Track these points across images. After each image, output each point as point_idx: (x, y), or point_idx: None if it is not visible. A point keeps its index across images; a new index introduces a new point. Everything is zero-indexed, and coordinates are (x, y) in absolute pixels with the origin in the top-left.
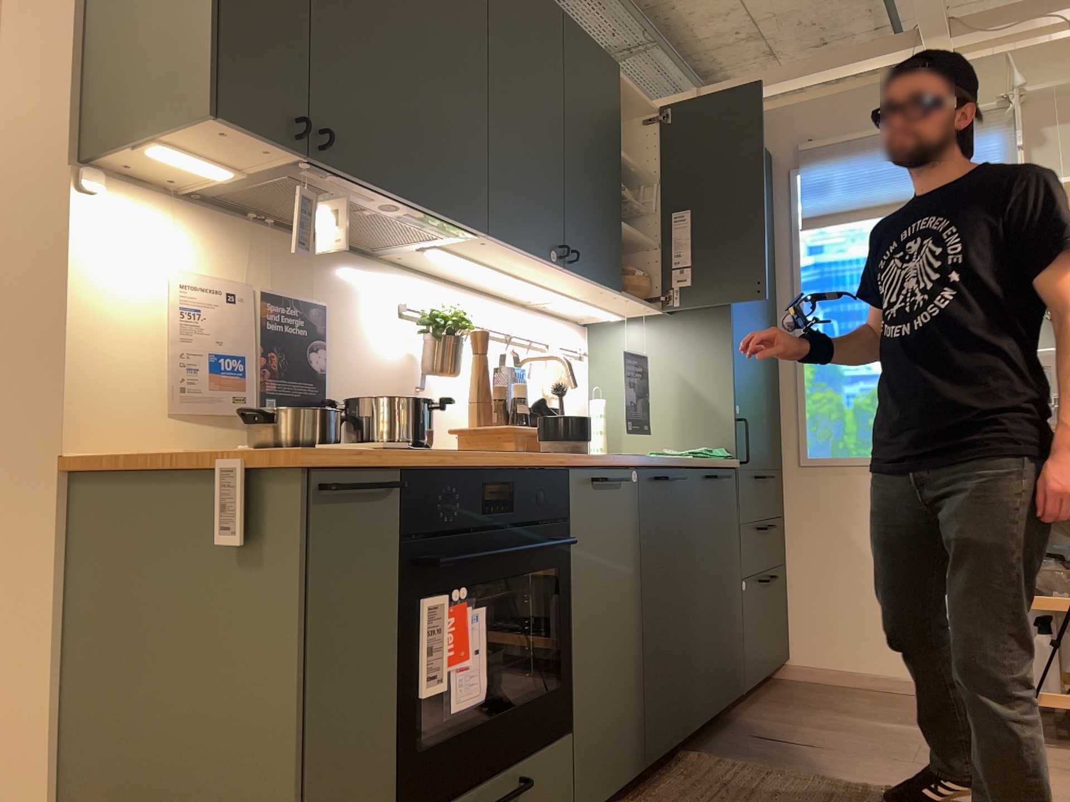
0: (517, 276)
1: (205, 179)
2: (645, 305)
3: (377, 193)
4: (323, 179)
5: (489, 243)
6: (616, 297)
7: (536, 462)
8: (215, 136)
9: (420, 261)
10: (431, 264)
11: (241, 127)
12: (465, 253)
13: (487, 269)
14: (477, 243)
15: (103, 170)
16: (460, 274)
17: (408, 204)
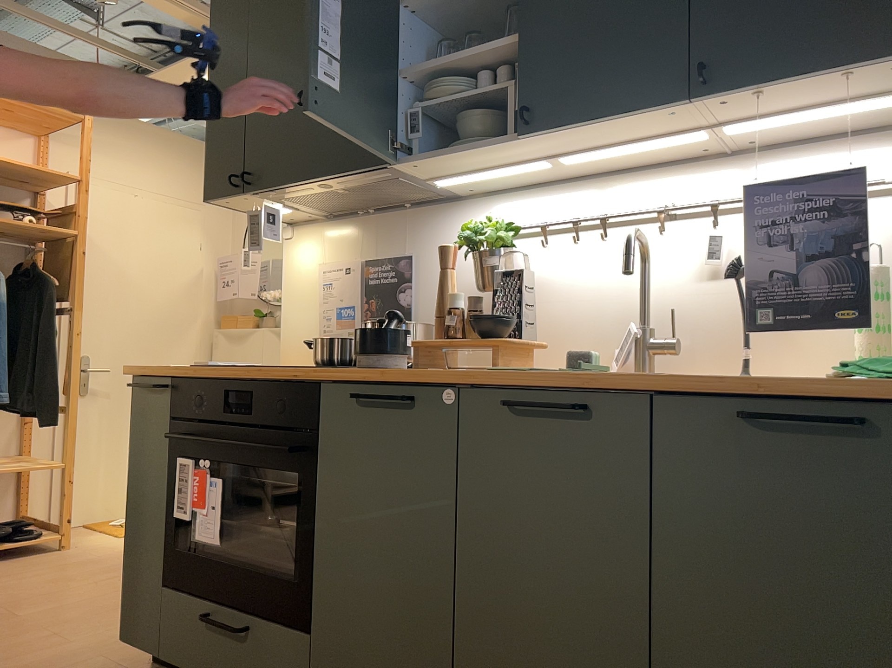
0: (550, 158)
1: (298, 212)
2: (827, 78)
3: (297, 186)
4: (277, 195)
5: (418, 163)
6: (731, 104)
7: (283, 375)
8: (231, 204)
9: (493, 184)
10: (506, 181)
11: (219, 198)
12: (460, 171)
13: (508, 169)
14: (422, 167)
15: (296, 224)
16: (547, 175)
17: (317, 181)
